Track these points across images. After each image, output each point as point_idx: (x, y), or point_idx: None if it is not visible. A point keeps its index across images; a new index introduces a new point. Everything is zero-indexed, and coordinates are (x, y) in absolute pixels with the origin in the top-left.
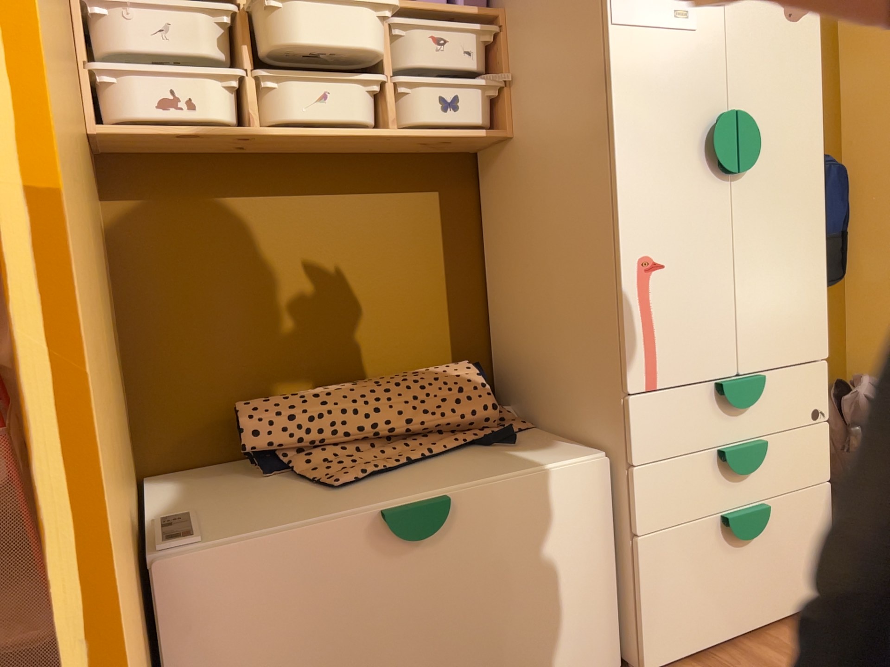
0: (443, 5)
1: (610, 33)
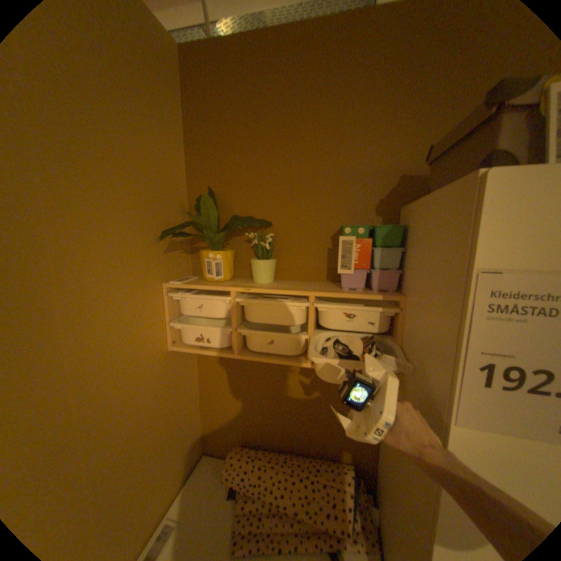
0: (355, 293)
1: (453, 428)
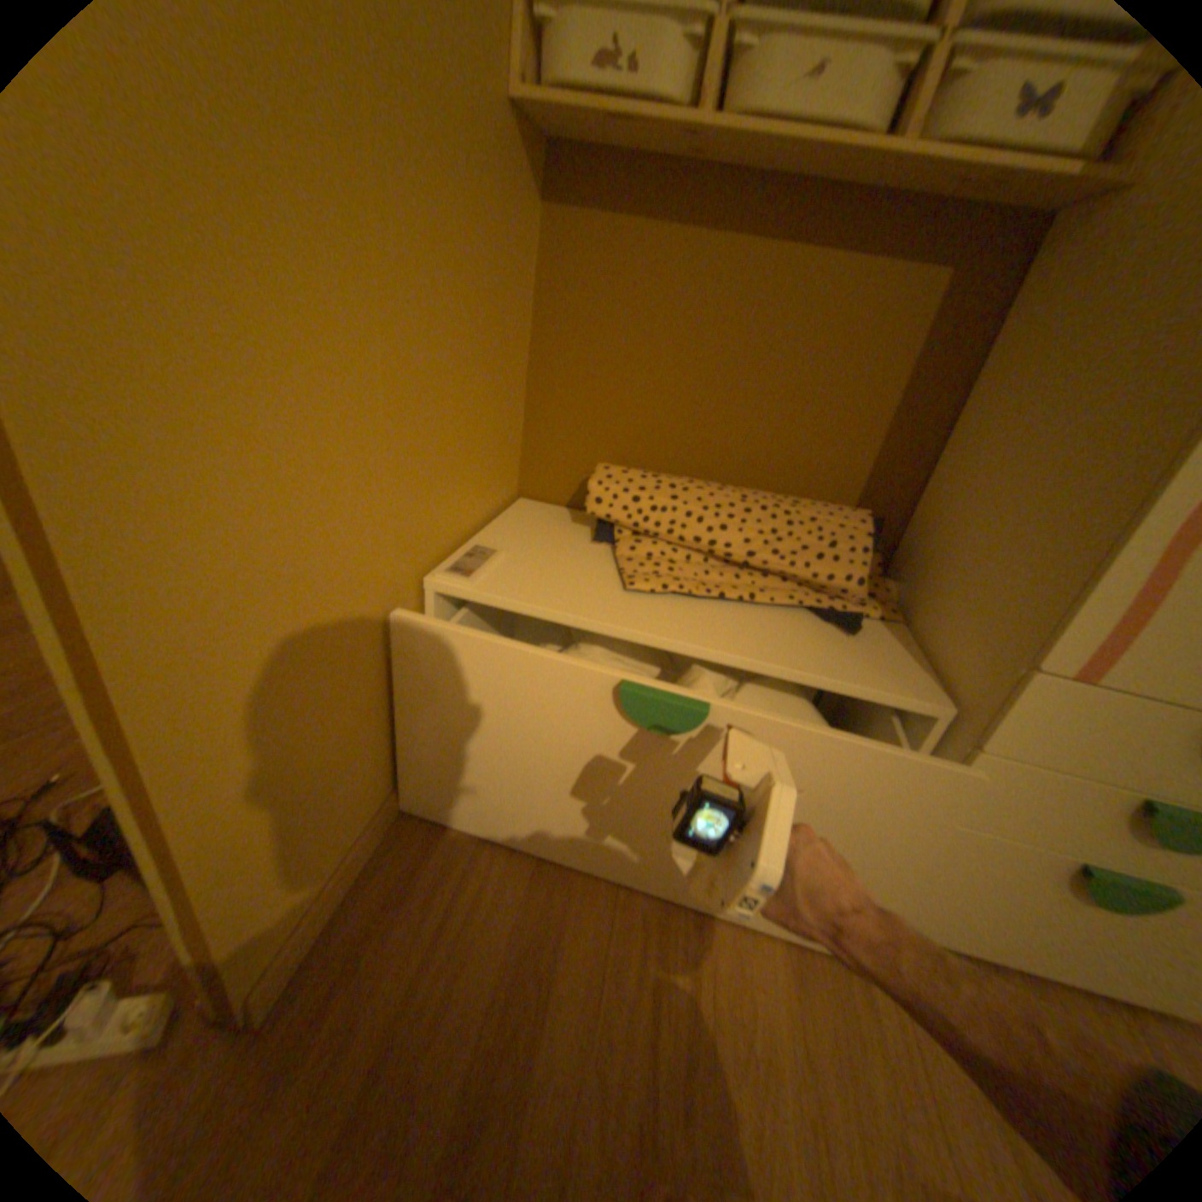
0: None
1: None
